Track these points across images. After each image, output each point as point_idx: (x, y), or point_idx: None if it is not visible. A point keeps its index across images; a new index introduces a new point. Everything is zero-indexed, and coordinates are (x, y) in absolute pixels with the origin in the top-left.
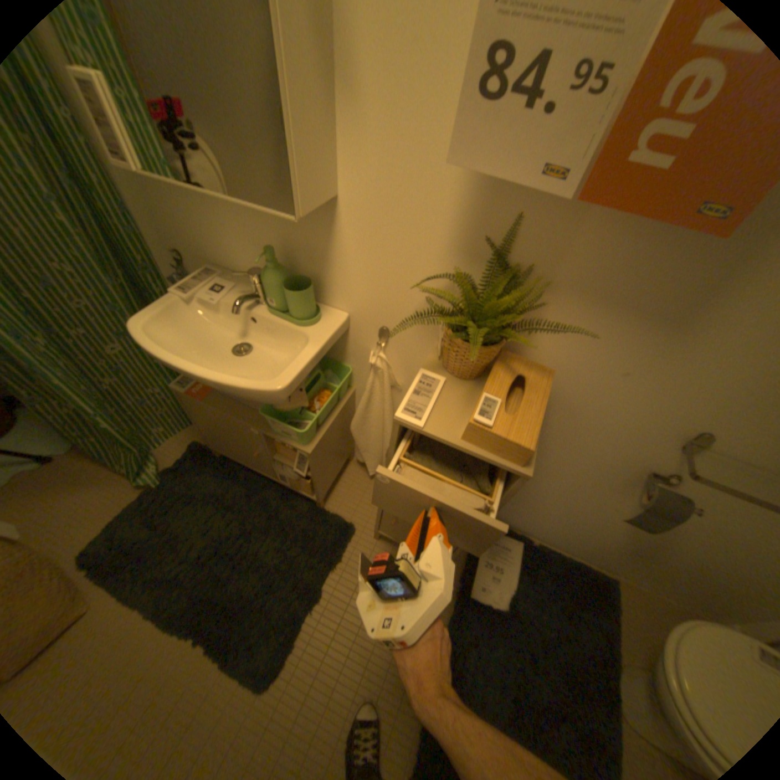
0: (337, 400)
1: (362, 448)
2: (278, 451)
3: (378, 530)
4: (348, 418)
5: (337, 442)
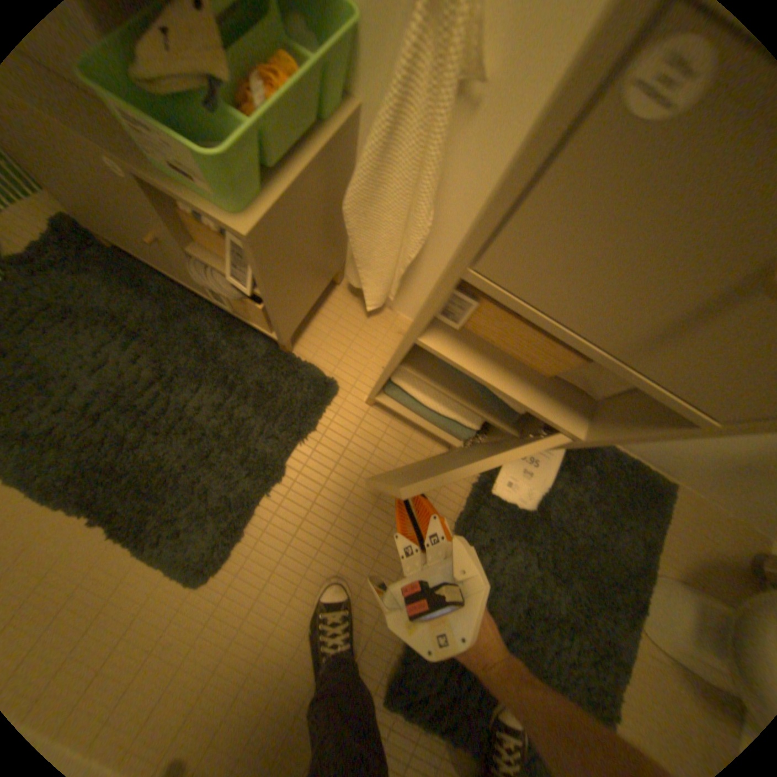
0: (315, 107)
1: (361, 257)
2: (196, 237)
3: (375, 396)
4: (340, 184)
5: (315, 234)
